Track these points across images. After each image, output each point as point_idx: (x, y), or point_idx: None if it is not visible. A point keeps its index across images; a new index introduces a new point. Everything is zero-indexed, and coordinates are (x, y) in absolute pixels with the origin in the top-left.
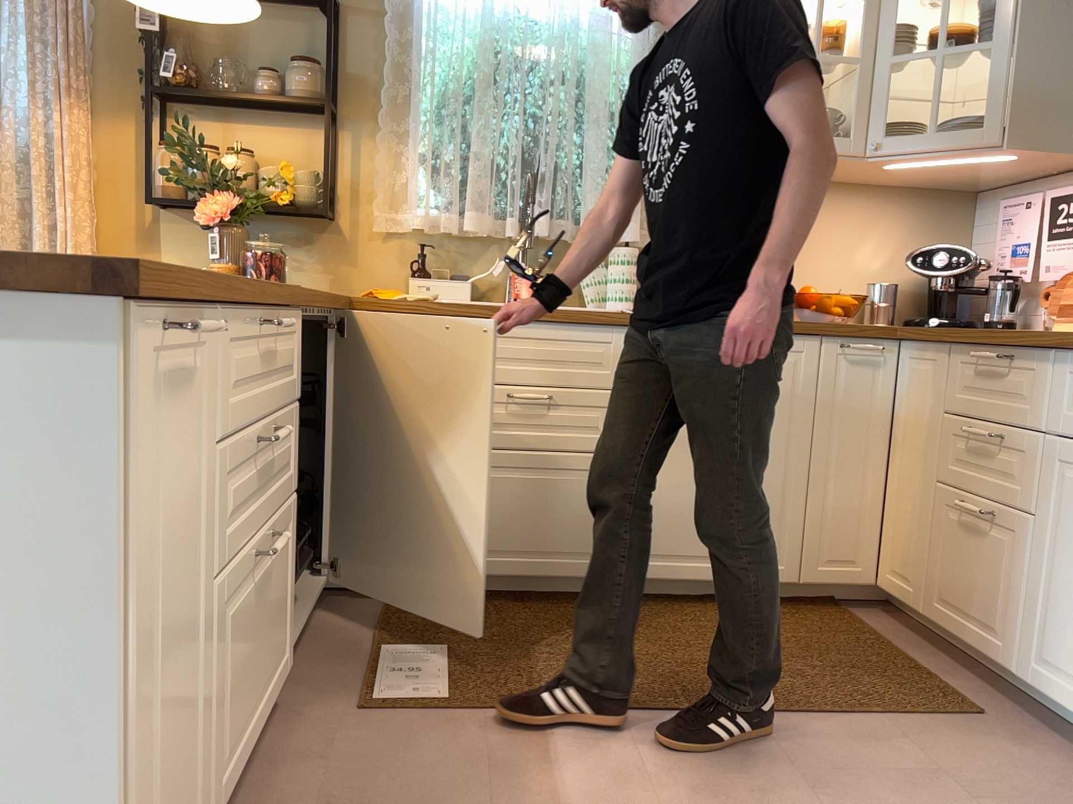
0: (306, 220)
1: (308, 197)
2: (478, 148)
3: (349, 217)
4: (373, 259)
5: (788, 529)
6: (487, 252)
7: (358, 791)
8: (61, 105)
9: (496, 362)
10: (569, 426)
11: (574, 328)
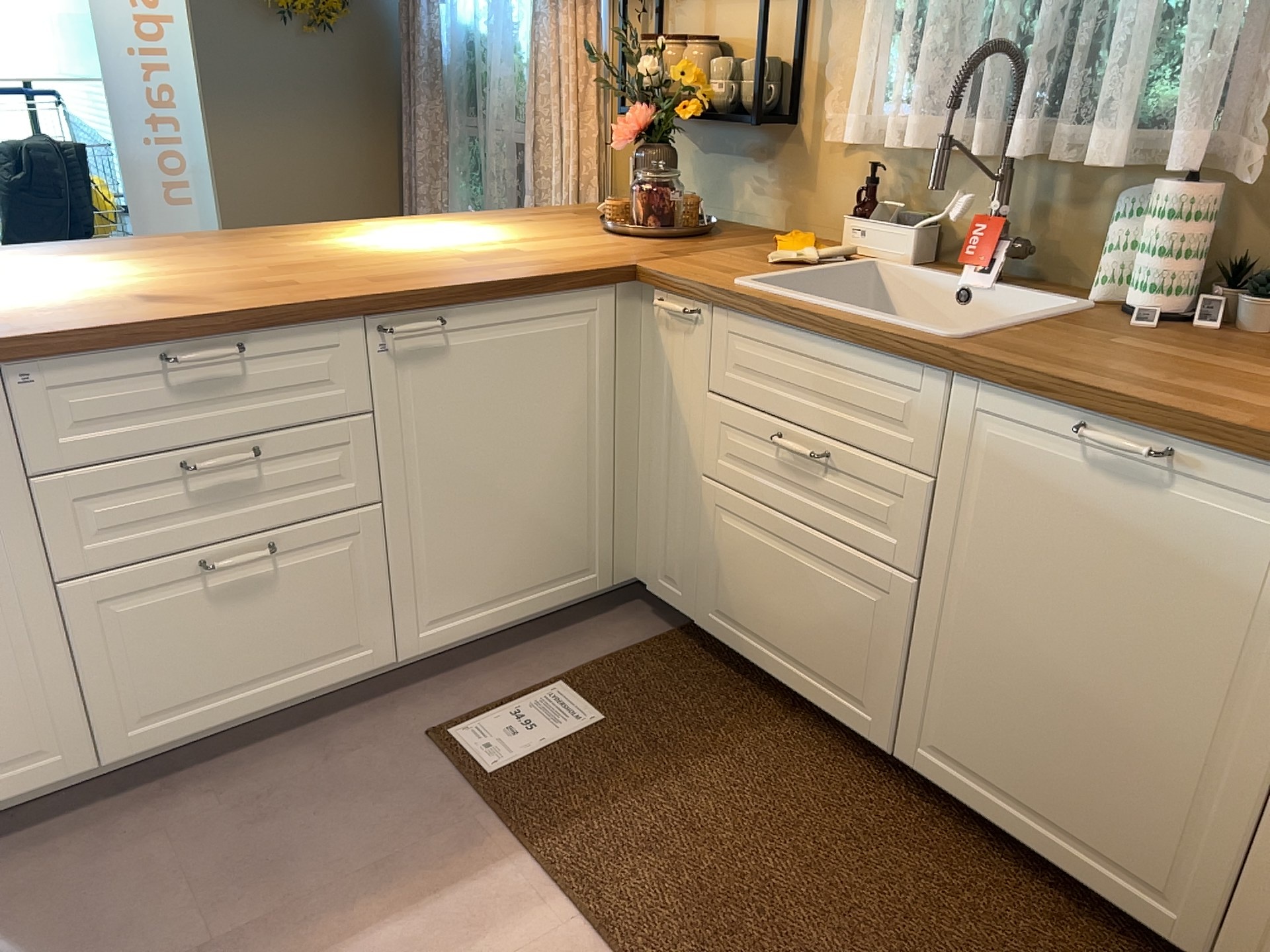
0: (766, 126)
1: (749, 99)
2: (937, 6)
3: (809, 122)
4: (829, 185)
5: (1197, 858)
6: (971, 181)
7: (300, 801)
8: (567, 5)
9: (773, 384)
10: (848, 507)
11: (867, 357)
